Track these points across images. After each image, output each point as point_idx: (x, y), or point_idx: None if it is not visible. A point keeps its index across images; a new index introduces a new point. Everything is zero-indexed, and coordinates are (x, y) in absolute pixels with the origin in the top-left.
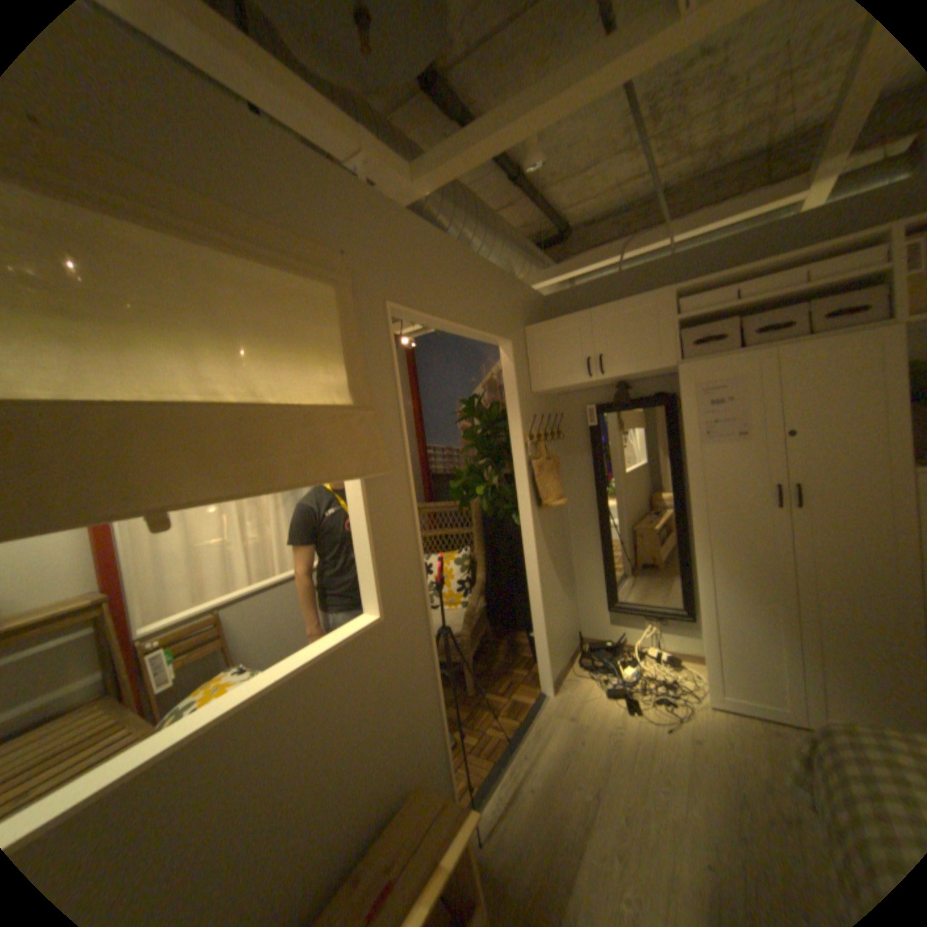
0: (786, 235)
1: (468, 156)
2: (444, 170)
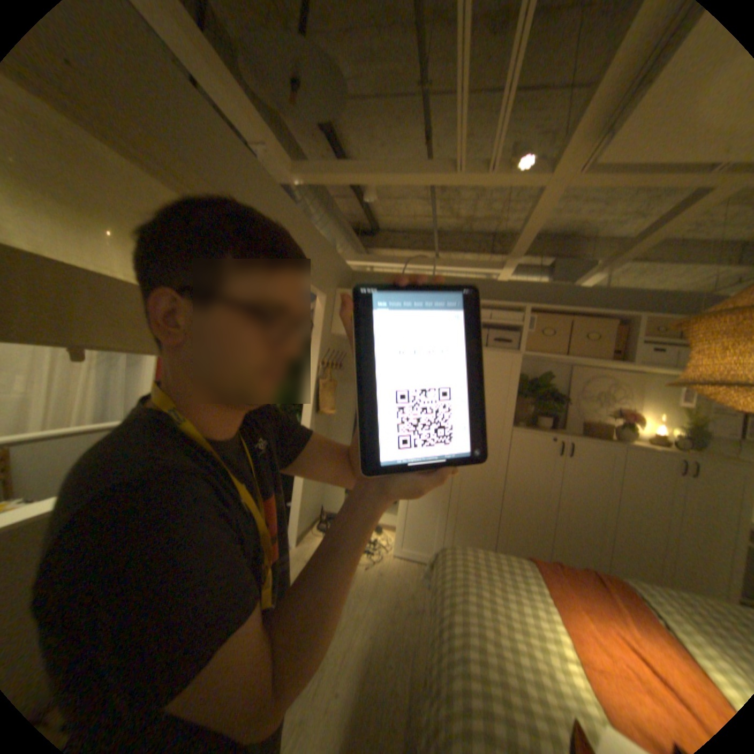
0: (489, 289)
1: (333, 176)
2: (315, 176)
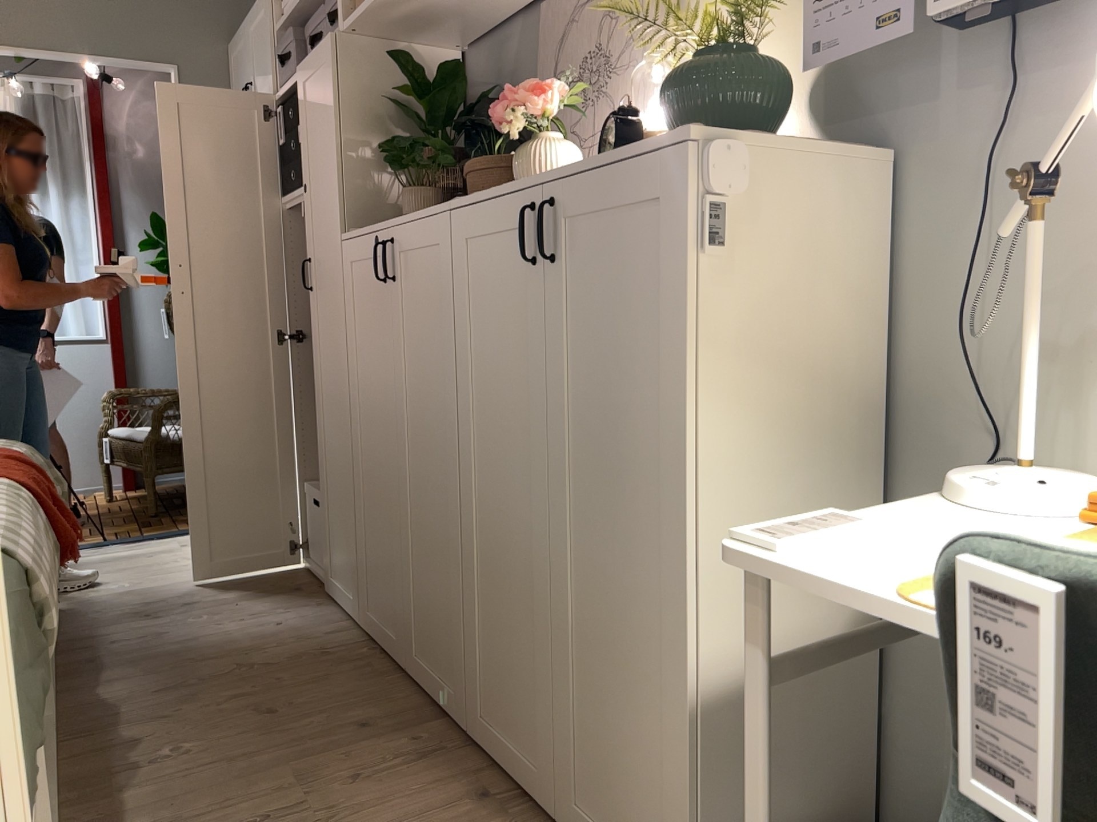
0: None
1: None
2: None
